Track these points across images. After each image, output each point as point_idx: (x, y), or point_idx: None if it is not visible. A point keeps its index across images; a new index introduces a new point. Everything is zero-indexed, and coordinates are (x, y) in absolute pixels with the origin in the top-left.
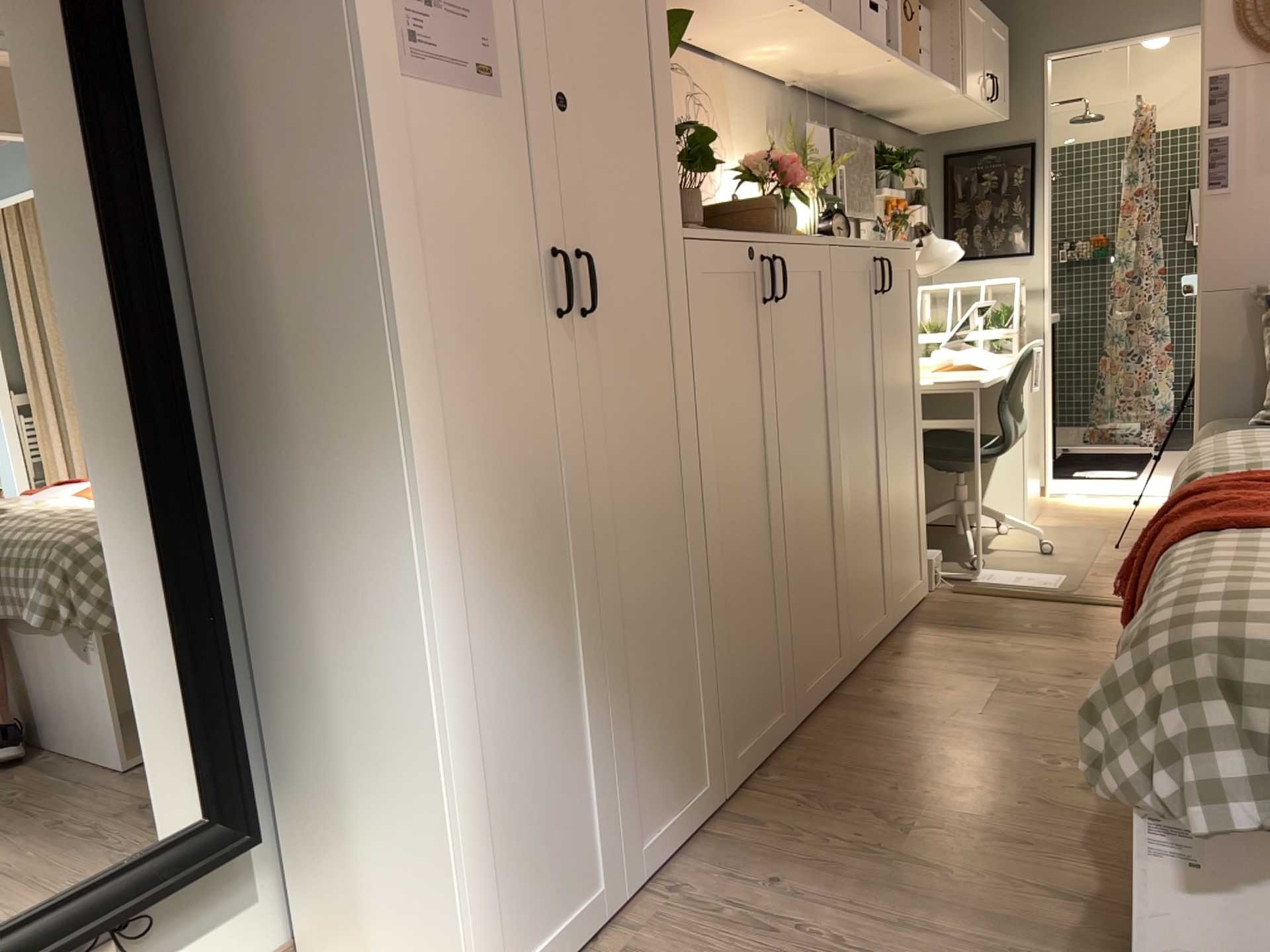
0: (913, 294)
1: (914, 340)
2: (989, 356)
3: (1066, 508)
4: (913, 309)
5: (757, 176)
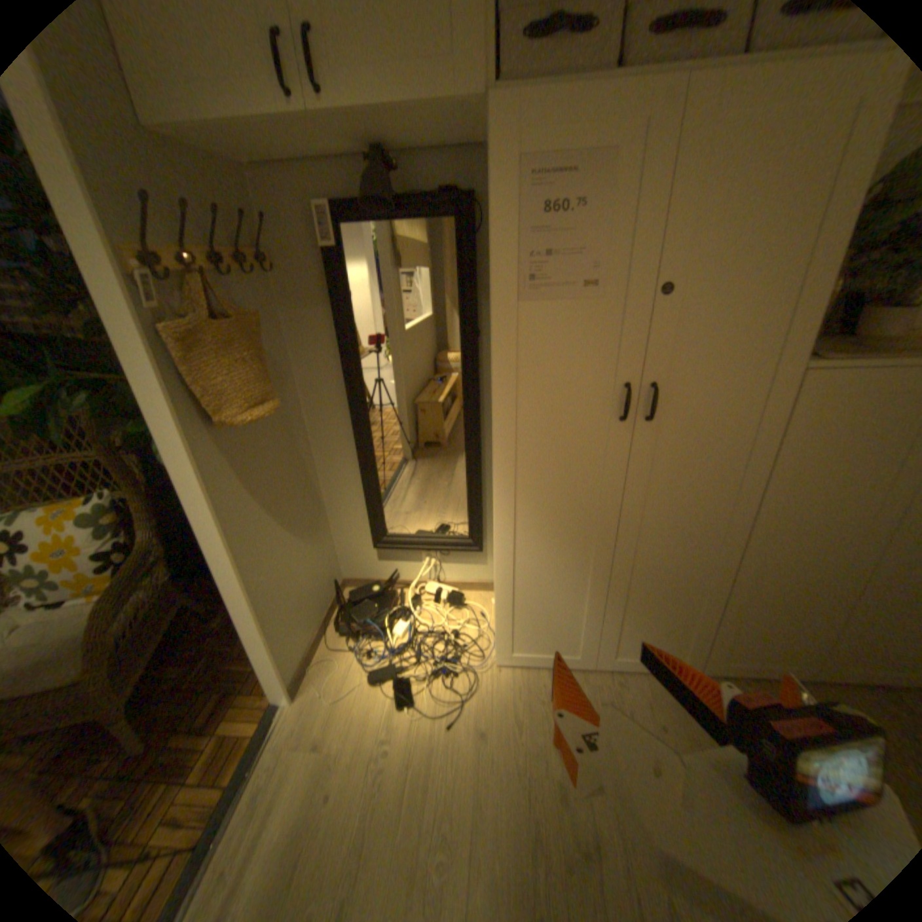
0: None
1: None
2: None
3: None
4: None
5: None
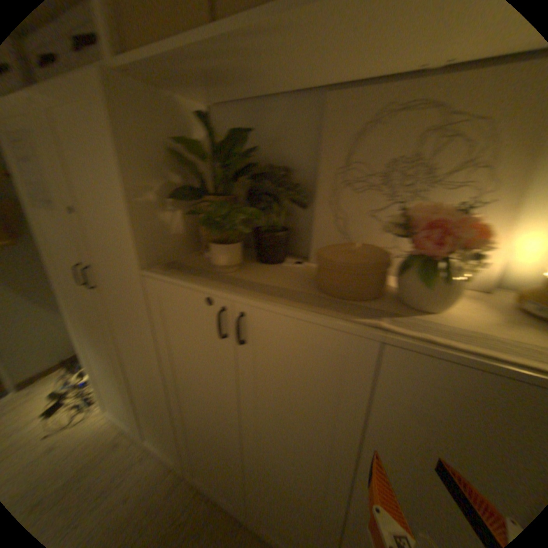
0: None
1: None
2: None
3: None
4: None
5: (408, 233)
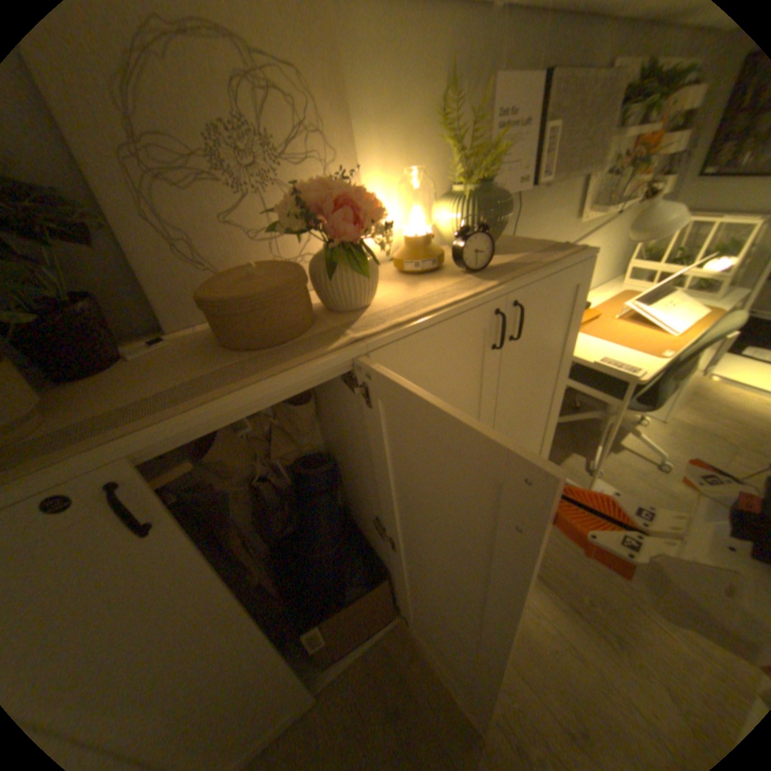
0: (584, 306)
1: (572, 350)
2: (688, 311)
3: (717, 406)
4: (579, 321)
5: (307, 225)
